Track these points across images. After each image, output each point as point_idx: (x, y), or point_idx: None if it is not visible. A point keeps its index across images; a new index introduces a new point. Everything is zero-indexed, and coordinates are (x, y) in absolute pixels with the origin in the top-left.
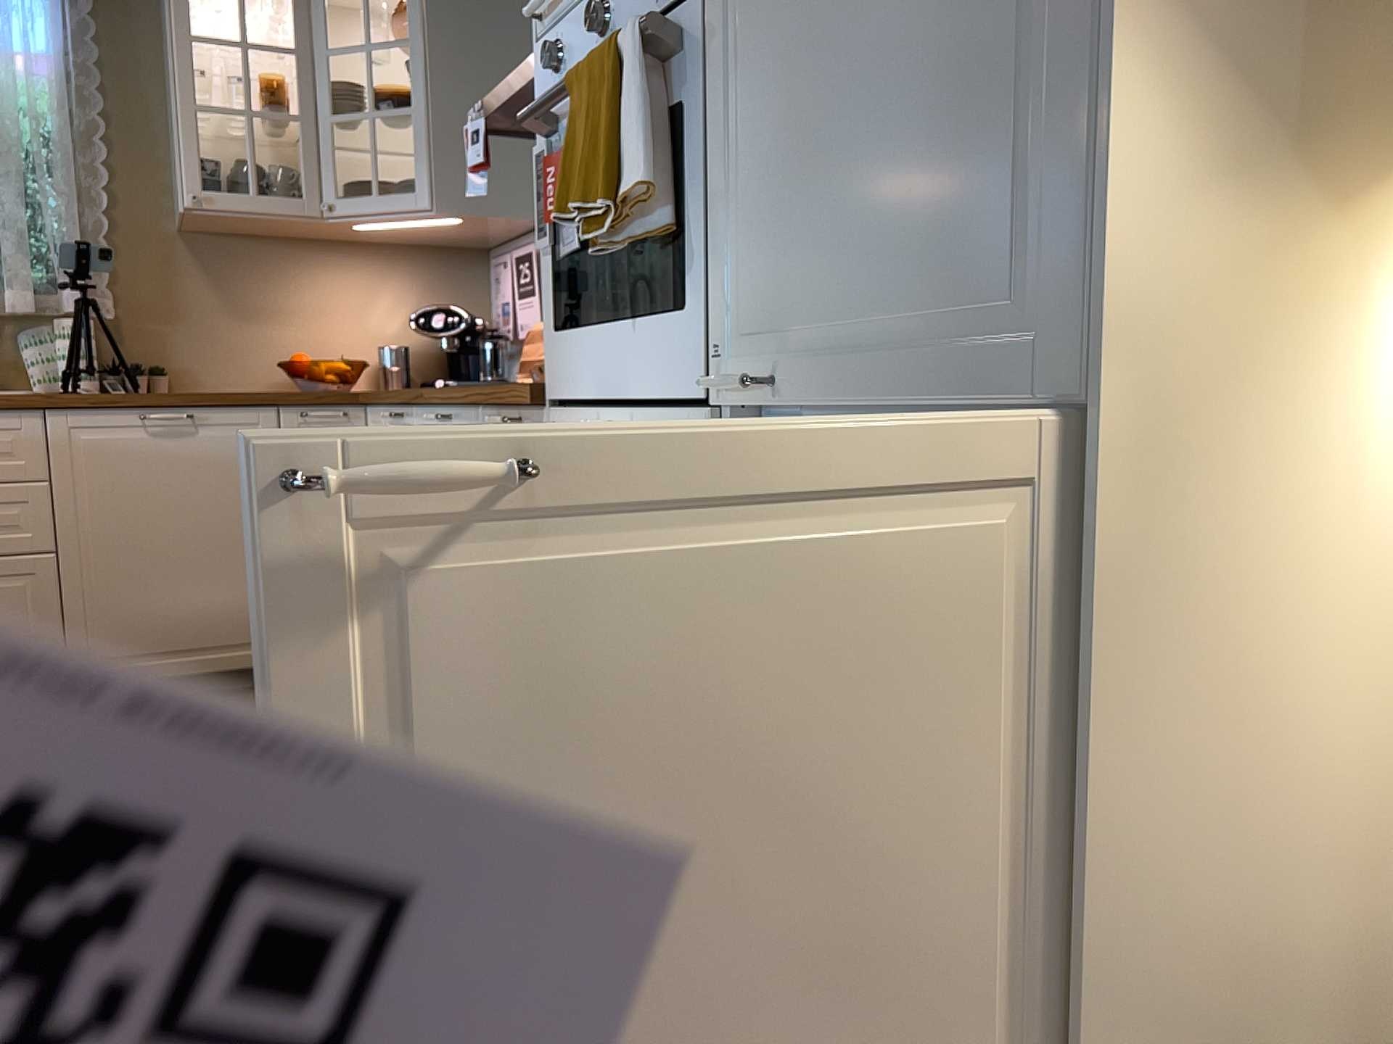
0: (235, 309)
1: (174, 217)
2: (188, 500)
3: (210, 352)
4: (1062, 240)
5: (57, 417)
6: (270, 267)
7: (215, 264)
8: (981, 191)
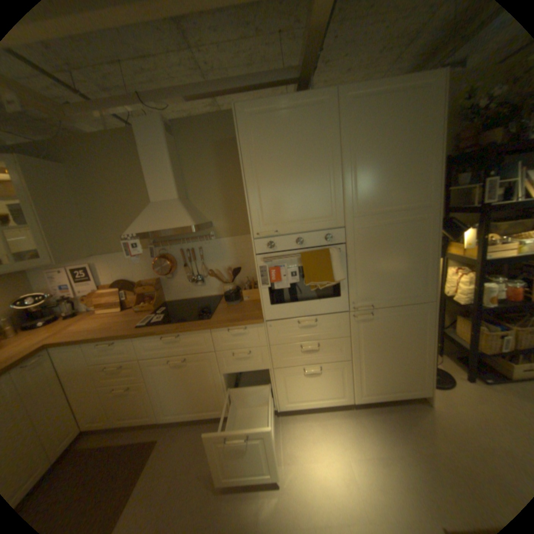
0: None
1: None
2: None
3: None
4: (428, 285)
5: None
6: None
7: None
8: (415, 279)
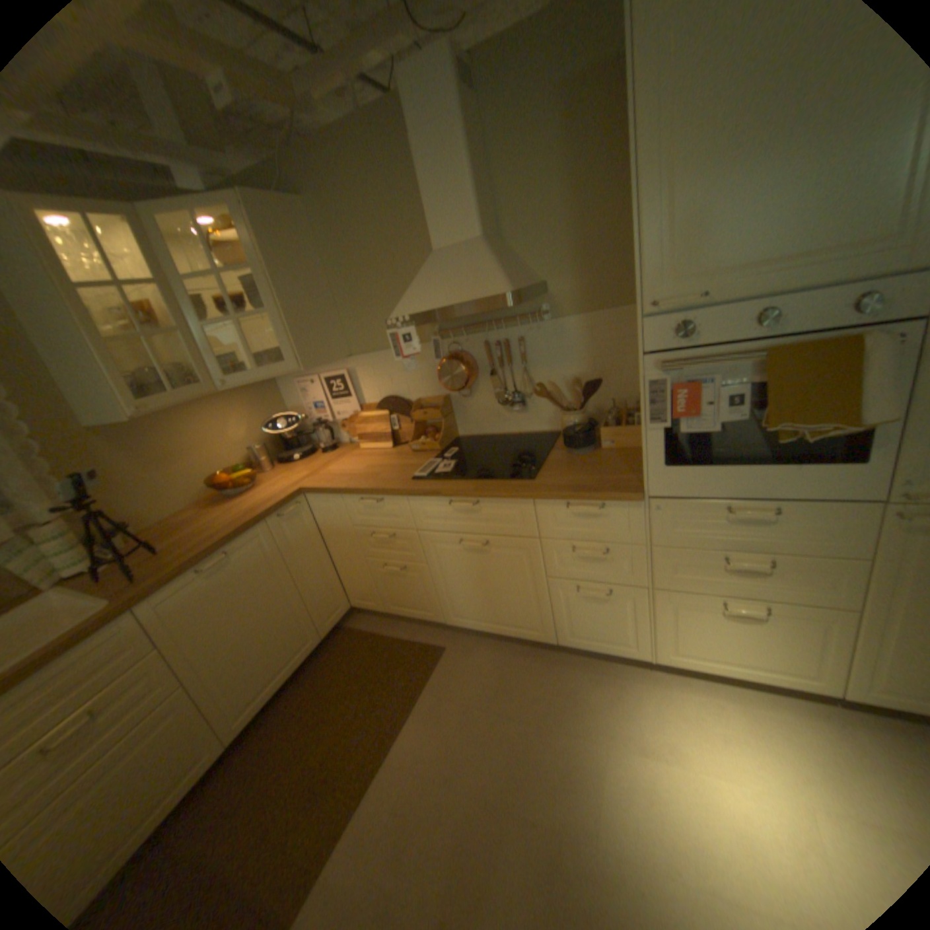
0: (148, 464)
1: (75, 419)
2: (241, 601)
3: (145, 498)
4: None
5: (141, 608)
6: (158, 427)
7: (121, 440)
8: None
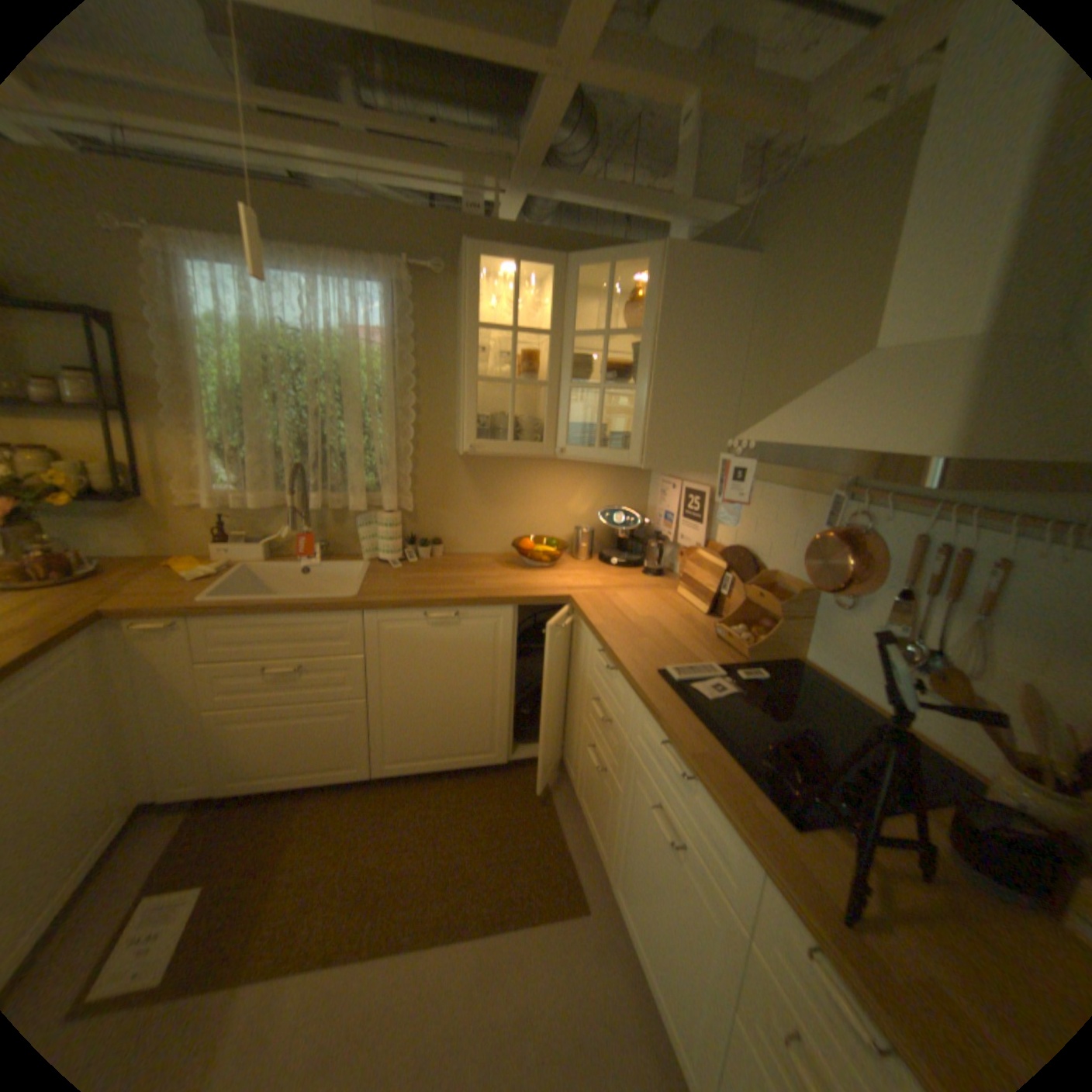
0: (487, 500)
1: (455, 440)
2: (450, 666)
3: (470, 528)
4: None
5: (371, 614)
6: (512, 472)
7: (478, 471)
8: None
